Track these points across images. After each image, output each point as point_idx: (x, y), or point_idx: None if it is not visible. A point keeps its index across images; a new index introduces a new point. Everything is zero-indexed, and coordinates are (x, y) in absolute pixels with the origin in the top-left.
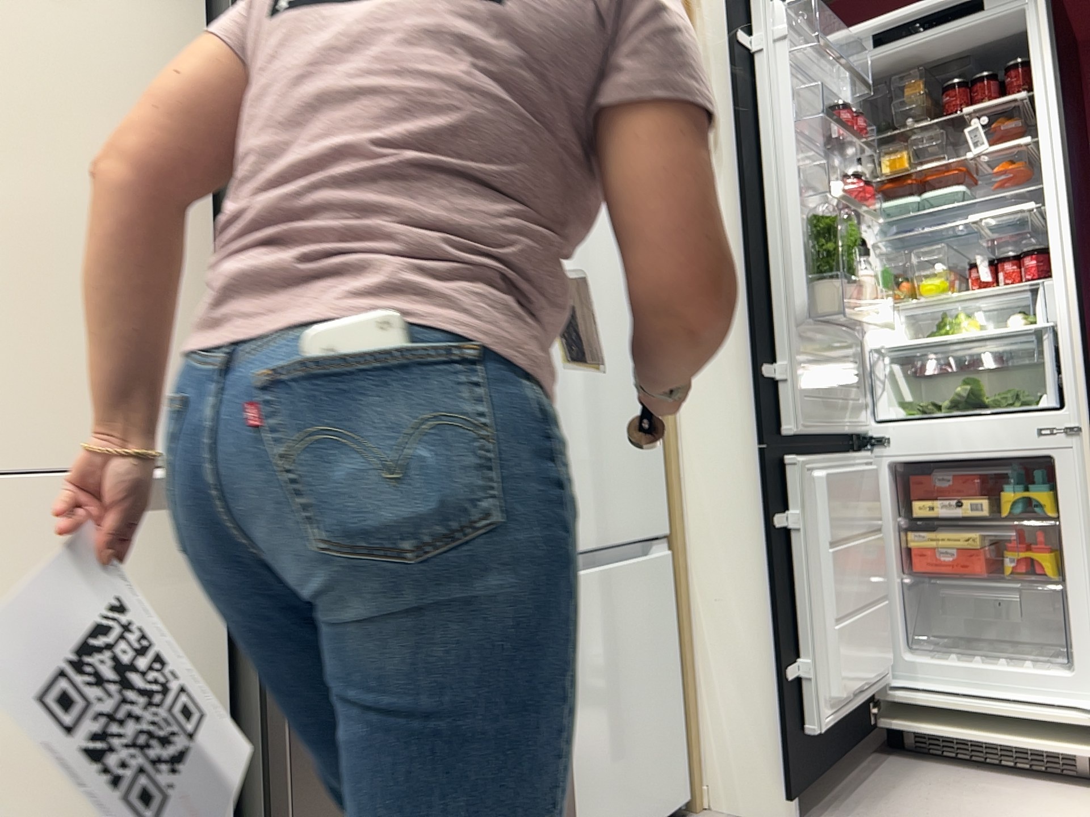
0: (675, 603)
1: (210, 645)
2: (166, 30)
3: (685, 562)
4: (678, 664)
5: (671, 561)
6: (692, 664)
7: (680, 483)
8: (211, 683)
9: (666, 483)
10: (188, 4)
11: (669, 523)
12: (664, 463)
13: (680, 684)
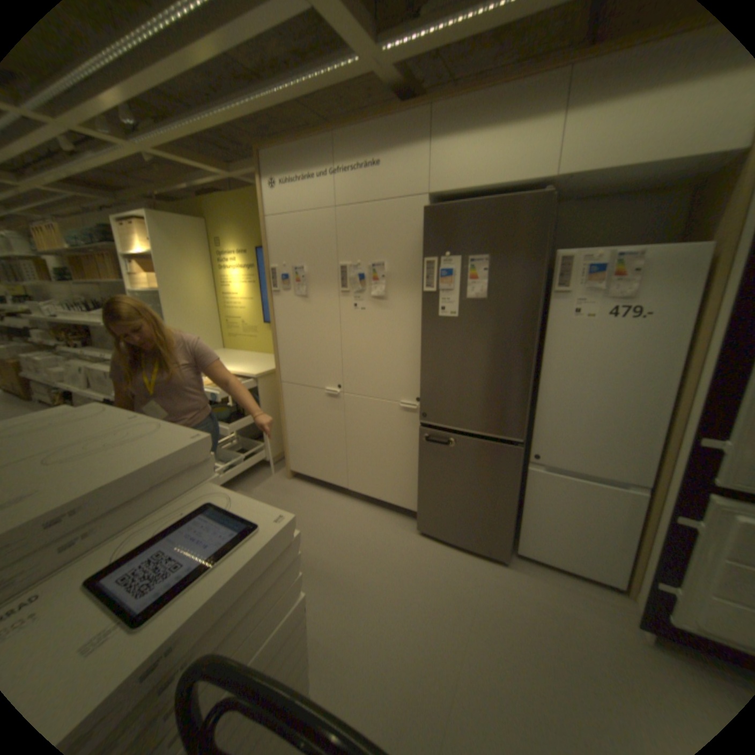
0: (649, 518)
1: (418, 440)
2: (416, 307)
3: (659, 505)
4: (642, 542)
5: (653, 500)
6: (647, 547)
7: (669, 469)
8: (418, 447)
9: (663, 465)
10: (422, 298)
11: (658, 483)
12: (666, 455)
13: (640, 550)
